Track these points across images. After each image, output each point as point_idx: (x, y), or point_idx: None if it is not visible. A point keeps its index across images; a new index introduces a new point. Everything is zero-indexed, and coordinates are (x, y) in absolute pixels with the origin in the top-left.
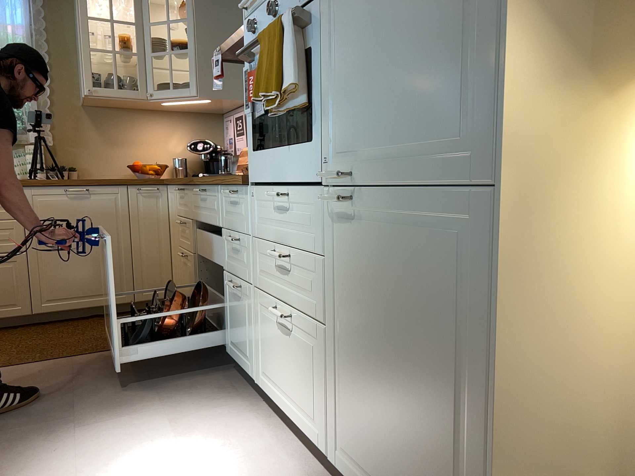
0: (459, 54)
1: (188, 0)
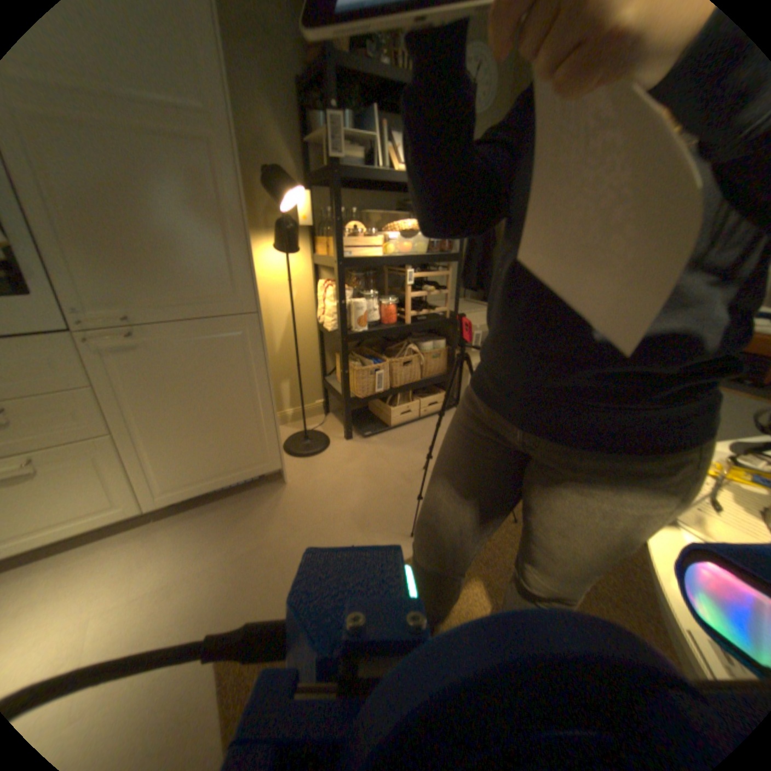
0: (213, 253)
1: None
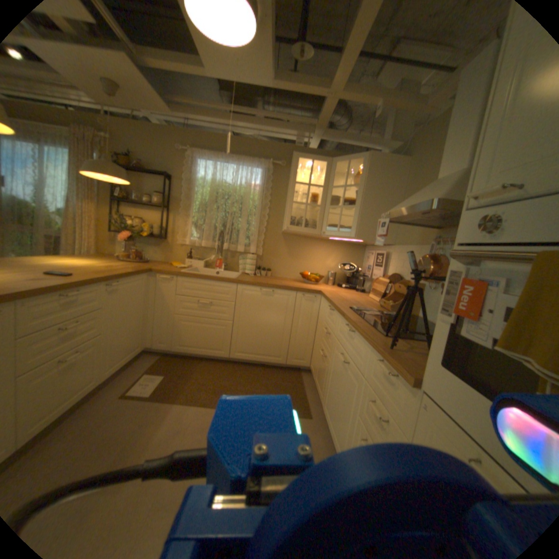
0: None
1: (361, 171)
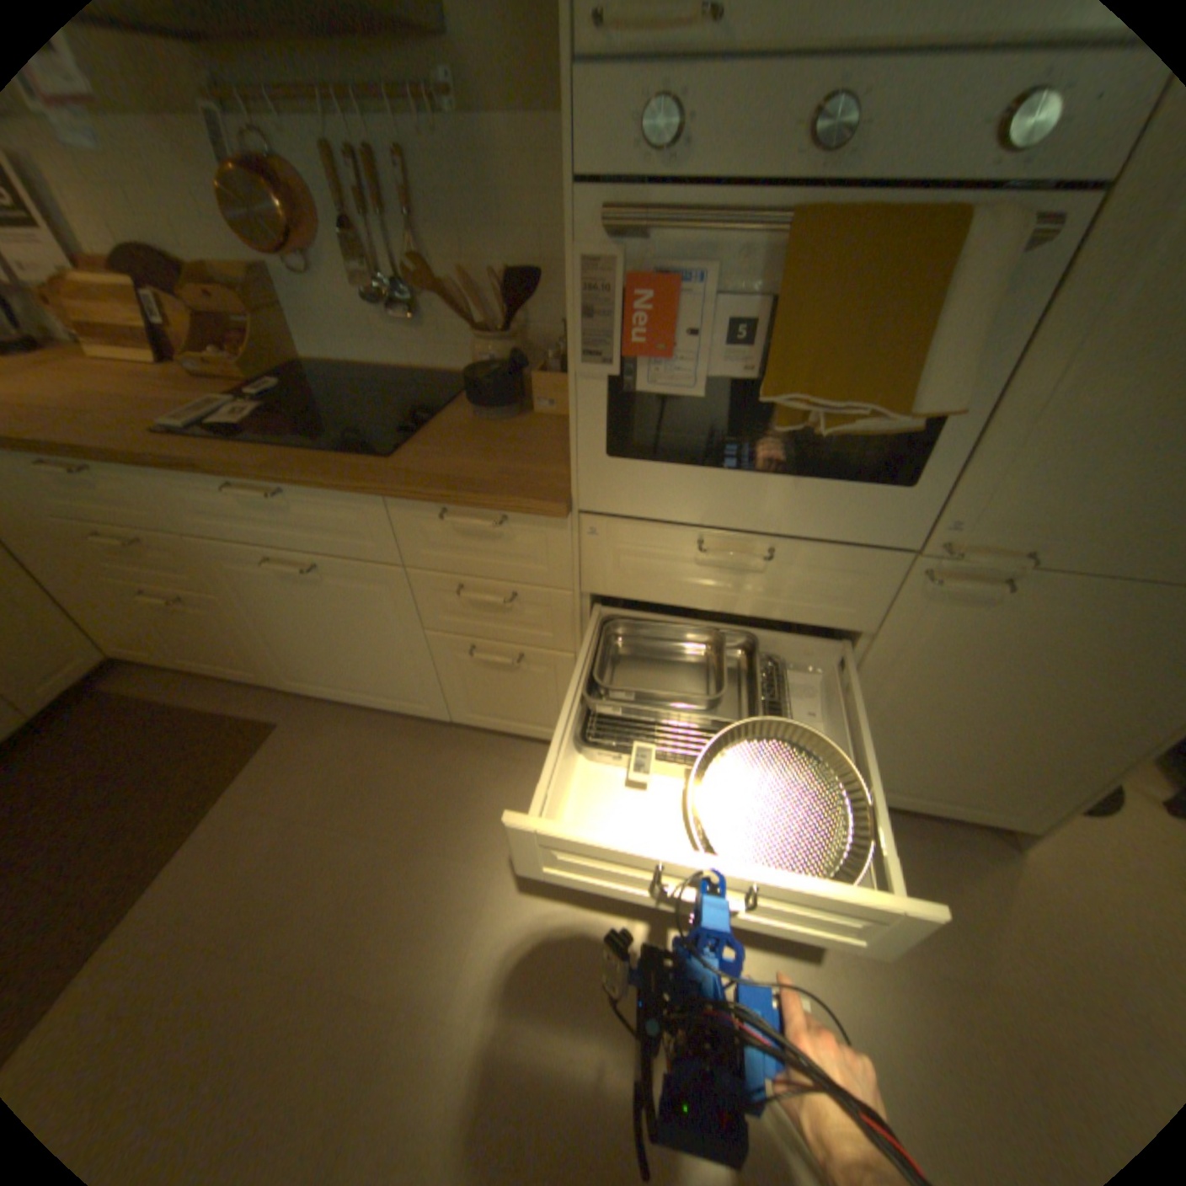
0: None
1: None
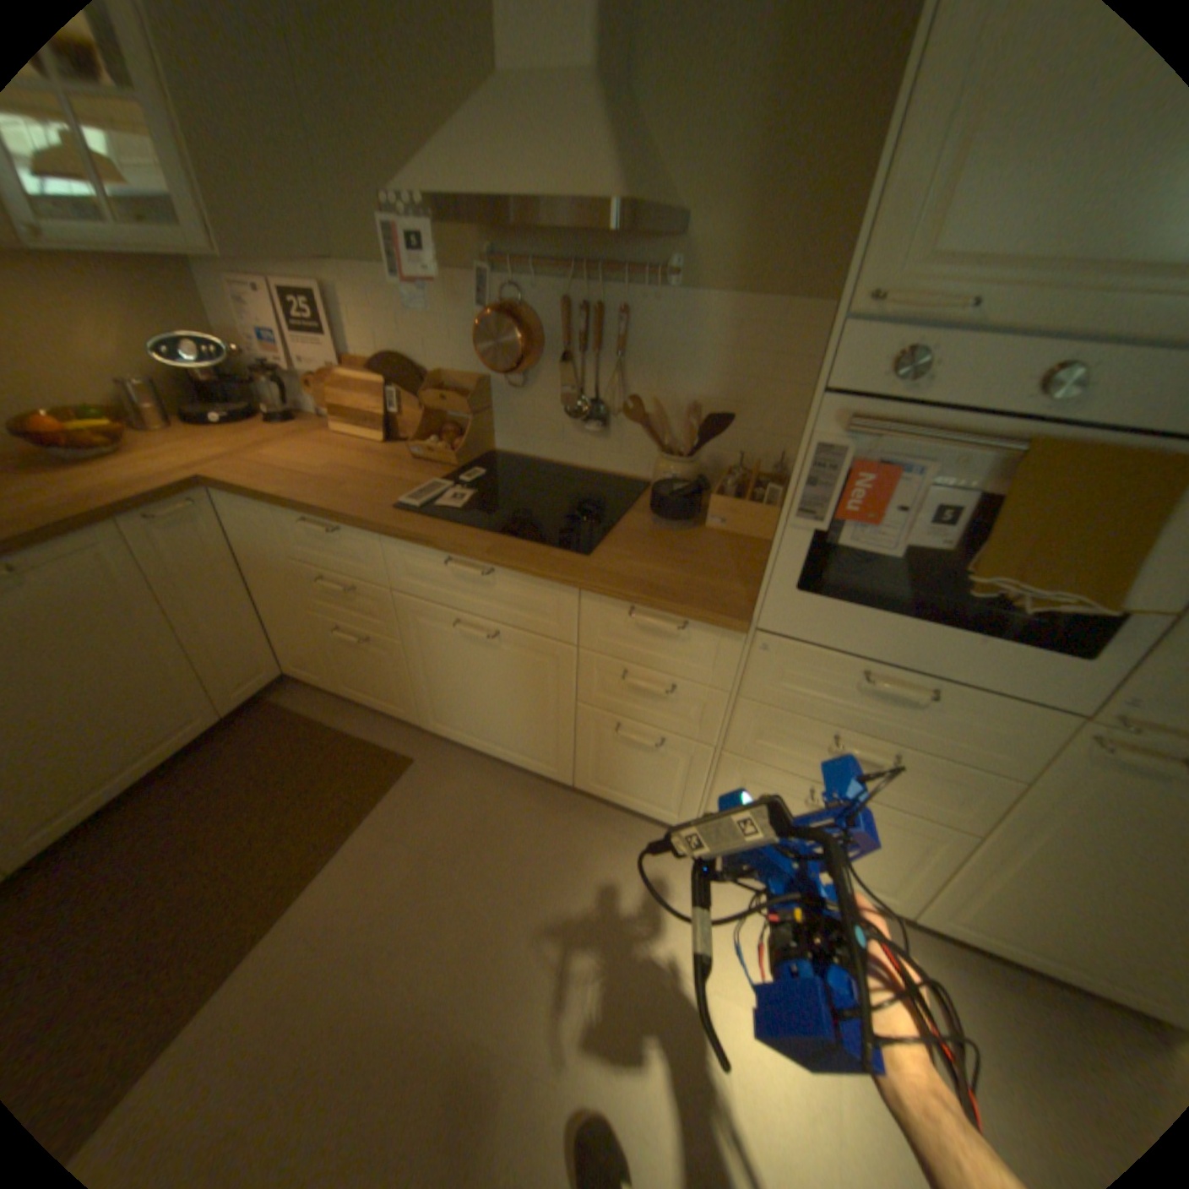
0: None
1: None
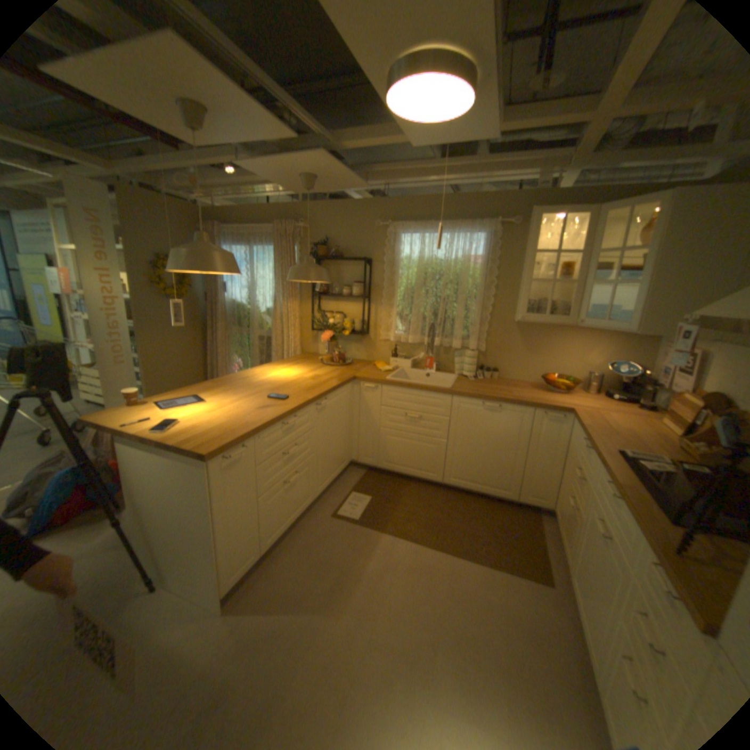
0: None
1: (657, 216)
